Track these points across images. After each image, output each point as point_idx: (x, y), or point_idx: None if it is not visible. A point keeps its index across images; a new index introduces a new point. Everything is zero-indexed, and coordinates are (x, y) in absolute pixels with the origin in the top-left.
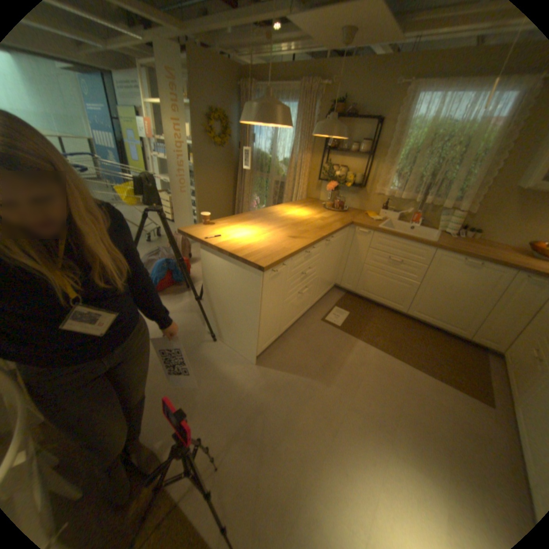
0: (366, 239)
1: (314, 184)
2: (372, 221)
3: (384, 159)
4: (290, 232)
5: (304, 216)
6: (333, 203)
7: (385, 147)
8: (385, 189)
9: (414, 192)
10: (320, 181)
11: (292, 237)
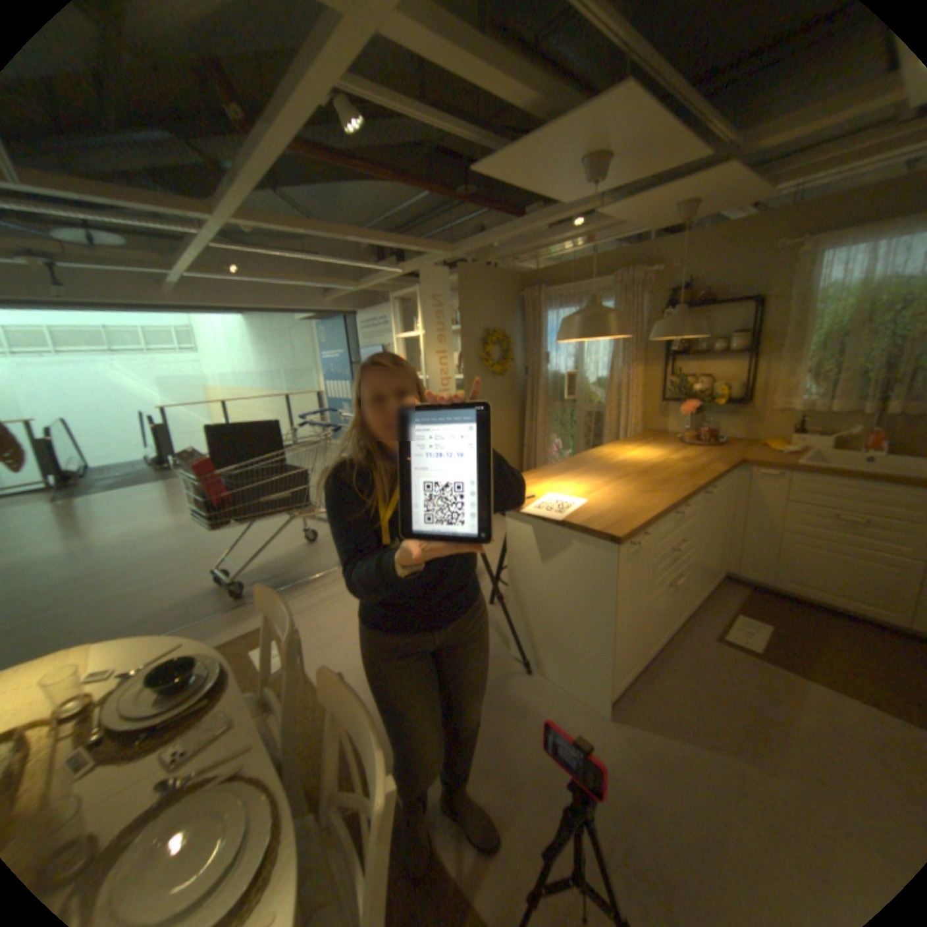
0: (778, 487)
1: (654, 409)
2: (782, 454)
3: (779, 354)
4: (641, 484)
5: (653, 458)
6: (699, 433)
7: (776, 337)
8: (792, 400)
9: (856, 397)
10: (664, 403)
11: (646, 491)
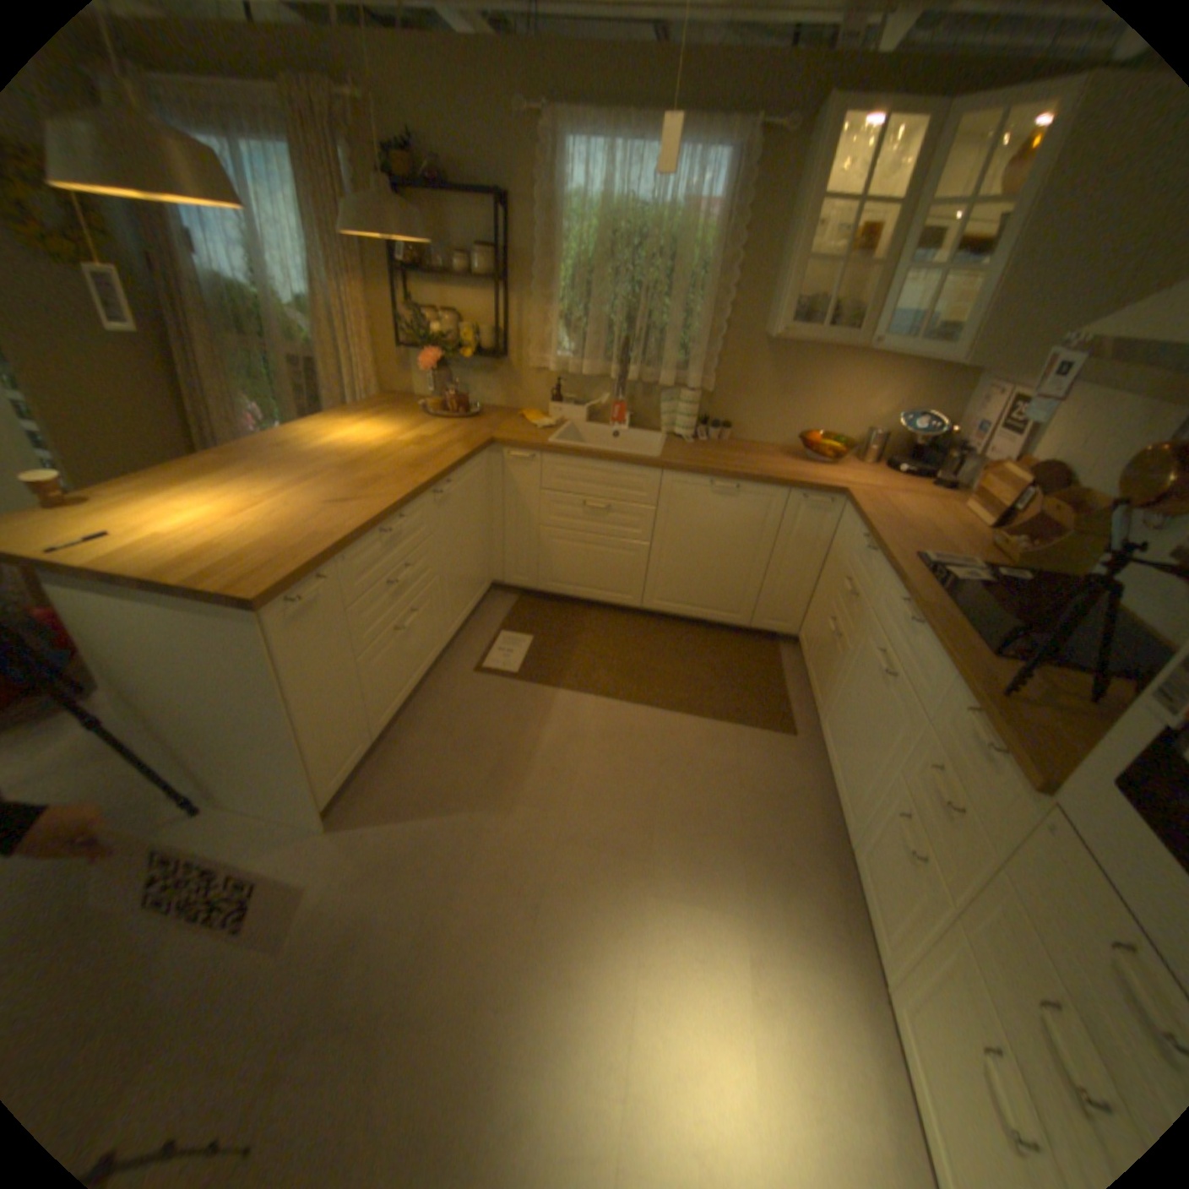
0: (531, 474)
1: (392, 359)
2: (536, 431)
3: (530, 292)
4: (335, 489)
5: (375, 442)
6: (445, 401)
7: (526, 264)
8: (548, 359)
9: (603, 360)
10: (404, 351)
11: (339, 501)
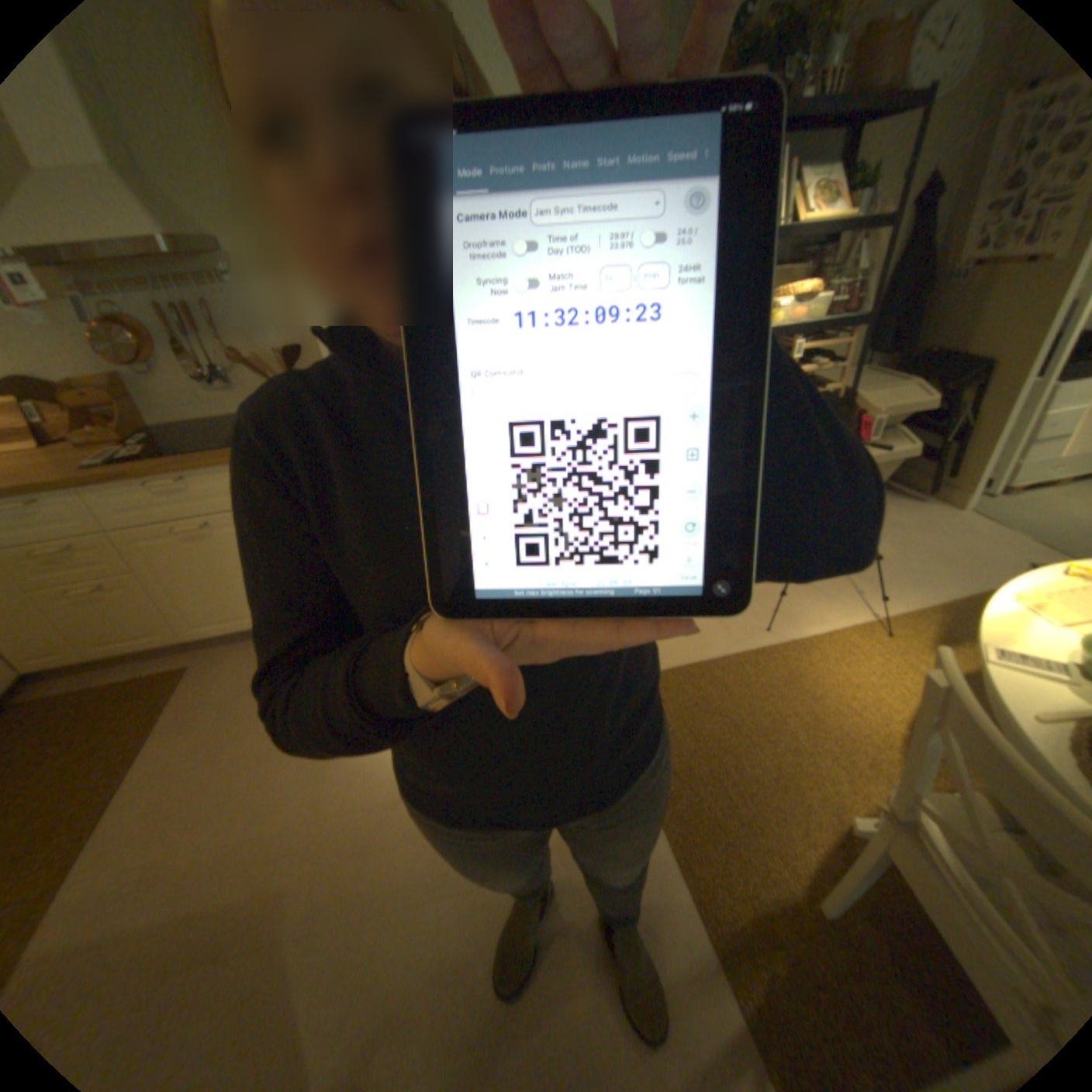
0: None
1: None
2: None
3: None
4: None
5: None
6: None
7: None
8: None
9: None
10: None
11: None
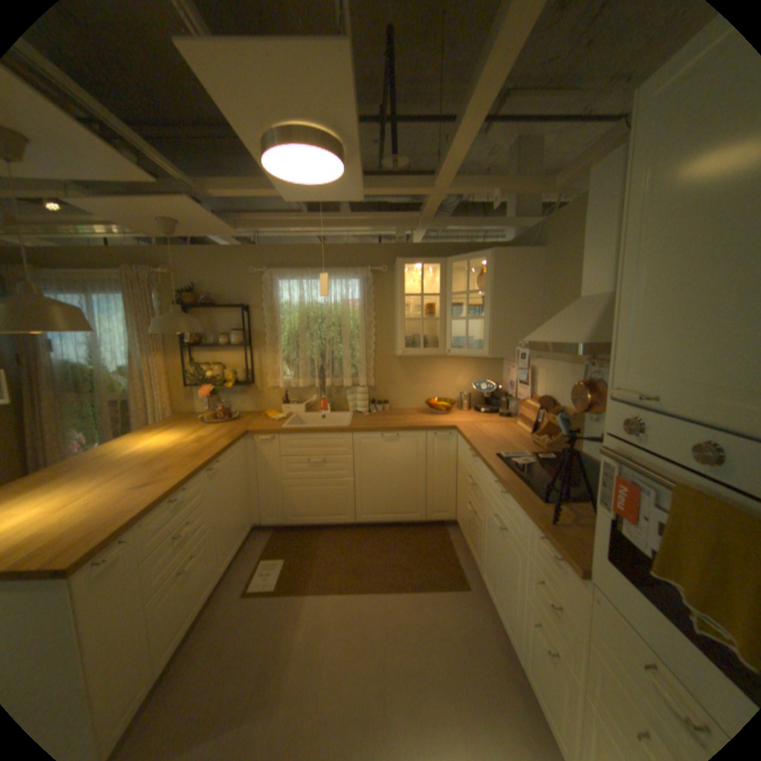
0: (272, 448)
1: (180, 394)
2: (274, 422)
3: (265, 349)
4: (136, 480)
5: (167, 445)
6: (215, 413)
7: (261, 336)
8: (278, 381)
9: (310, 378)
10: (189, 388)
11: (139, 487)
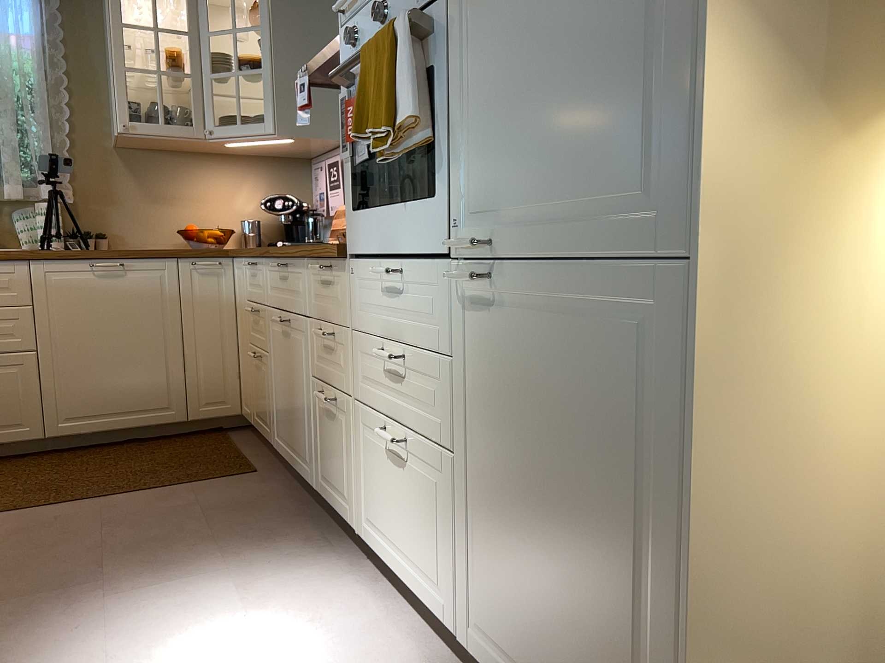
0: None
1: None
2: None
3: None
4: None
5: None
6: None
7: None
8: None
9: None
10: None
11: None
